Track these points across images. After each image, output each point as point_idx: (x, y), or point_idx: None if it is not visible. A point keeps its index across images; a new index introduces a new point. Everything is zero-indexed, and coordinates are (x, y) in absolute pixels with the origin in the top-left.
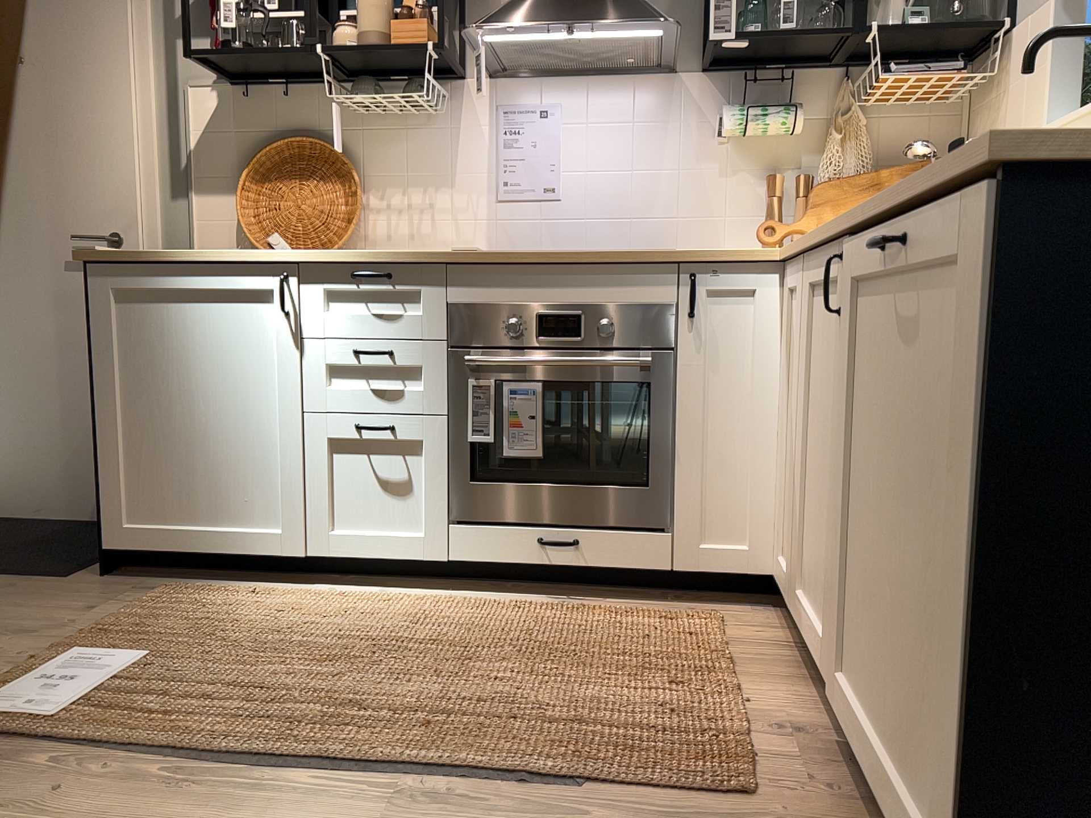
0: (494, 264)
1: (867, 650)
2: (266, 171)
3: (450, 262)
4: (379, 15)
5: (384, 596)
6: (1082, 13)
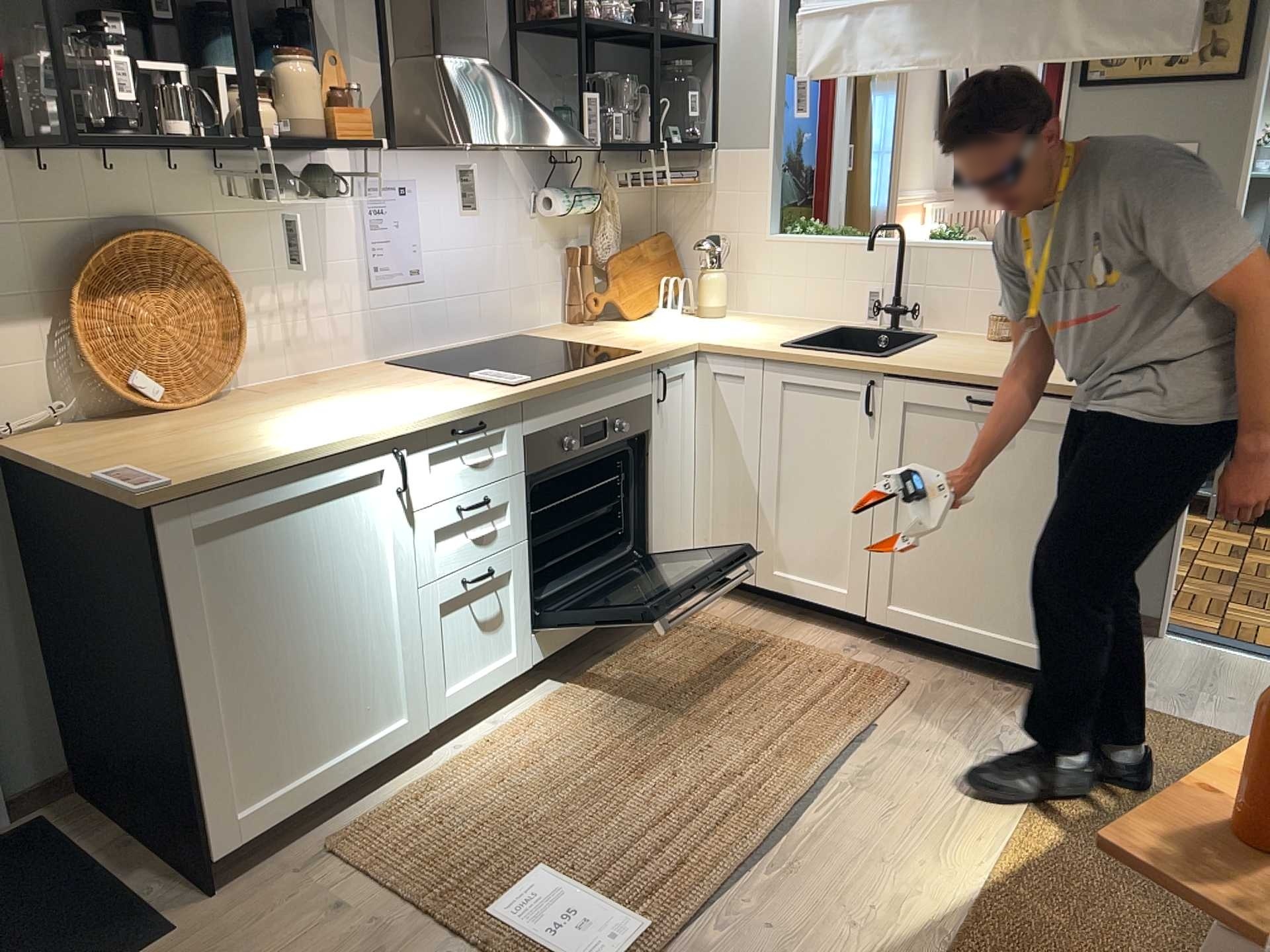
0: (554, 392)
1: (918, 588)
2: (96, 282)
3: (527, 398)
4: (321, 98)
5: (507, 724)
6: (782, 160)
